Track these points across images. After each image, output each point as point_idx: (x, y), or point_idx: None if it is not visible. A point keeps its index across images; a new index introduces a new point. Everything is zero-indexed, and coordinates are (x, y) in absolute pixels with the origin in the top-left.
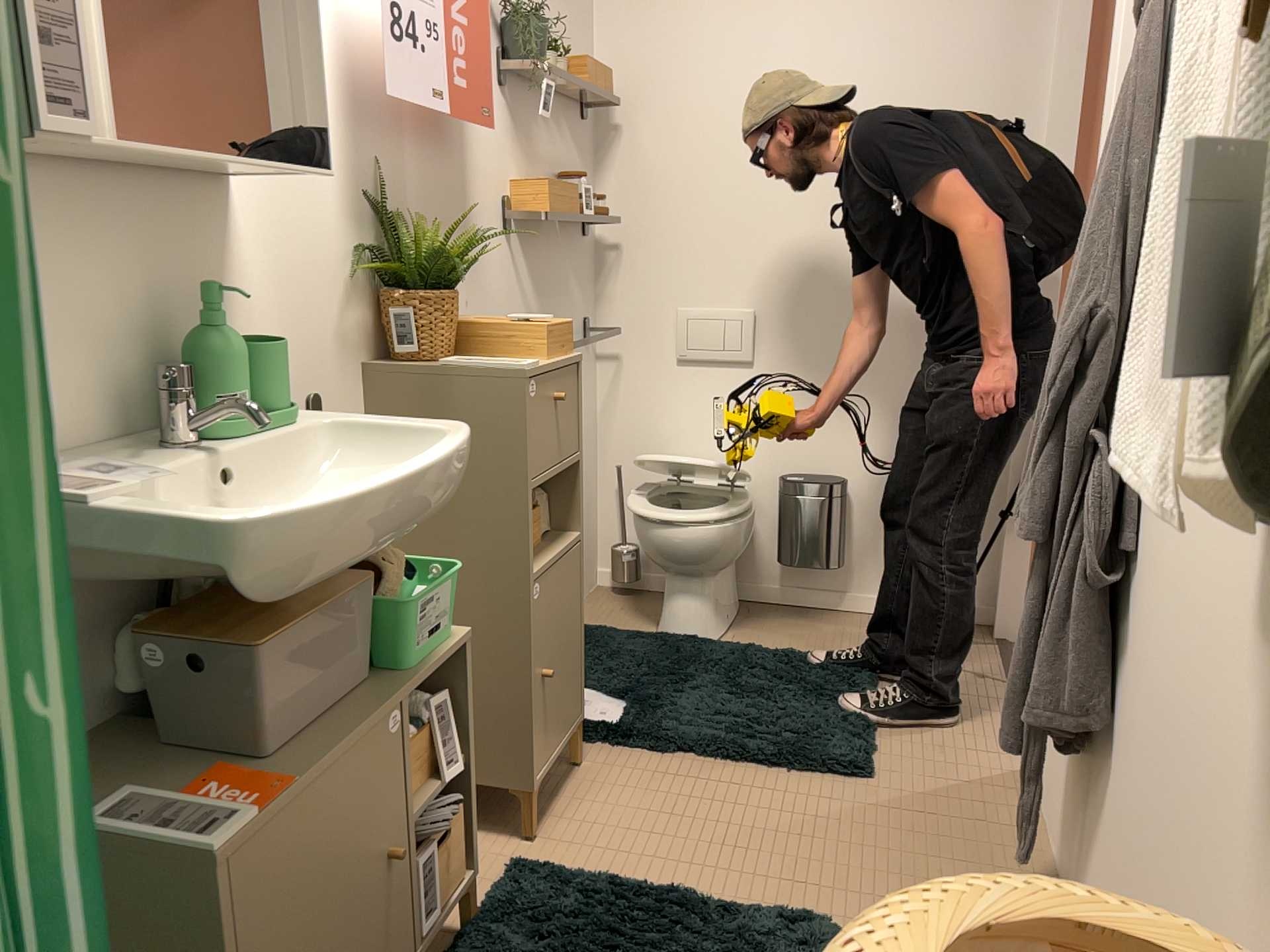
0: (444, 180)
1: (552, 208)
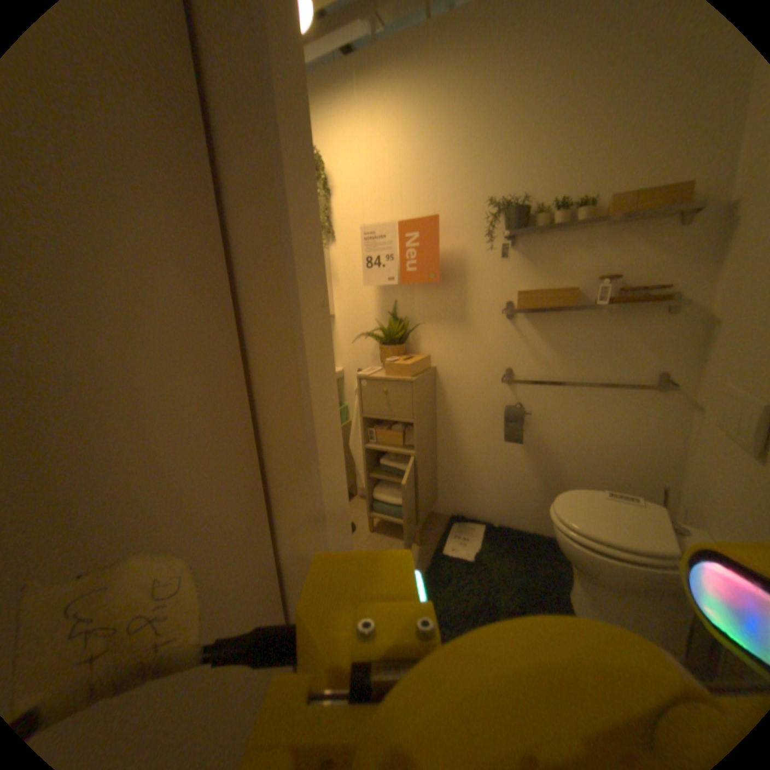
0: (443, 299)
1: (522, 304)
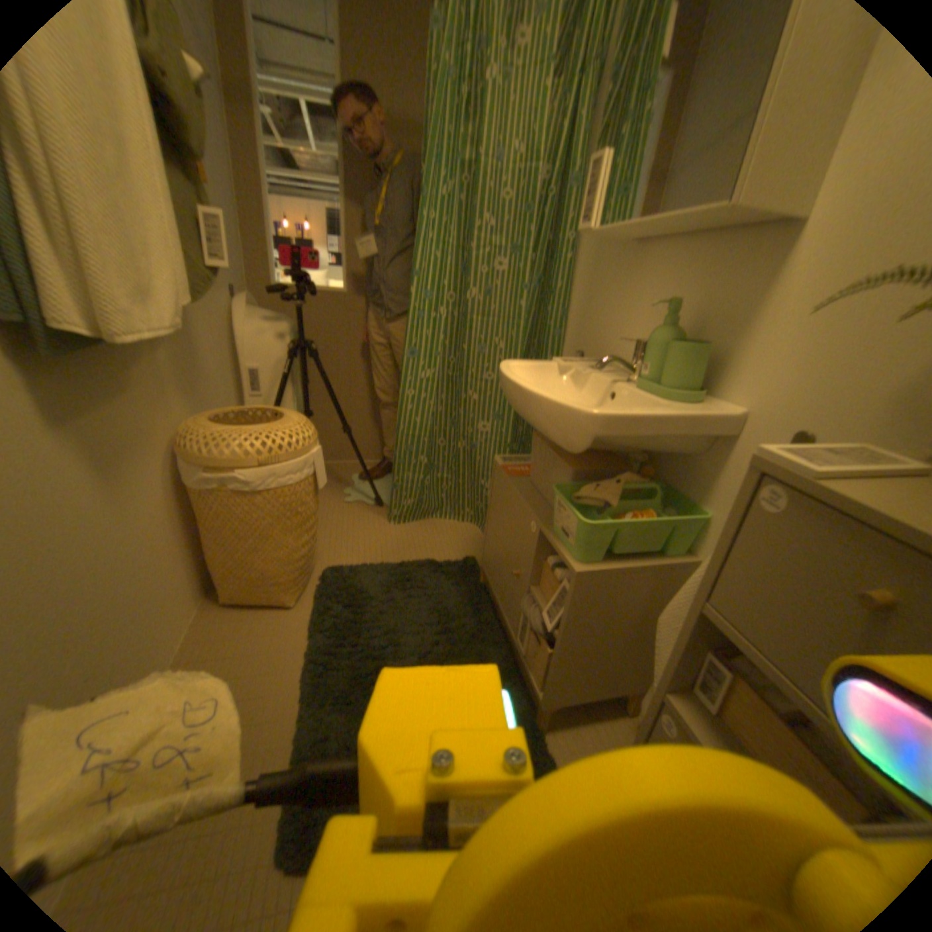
0: None
1: None
